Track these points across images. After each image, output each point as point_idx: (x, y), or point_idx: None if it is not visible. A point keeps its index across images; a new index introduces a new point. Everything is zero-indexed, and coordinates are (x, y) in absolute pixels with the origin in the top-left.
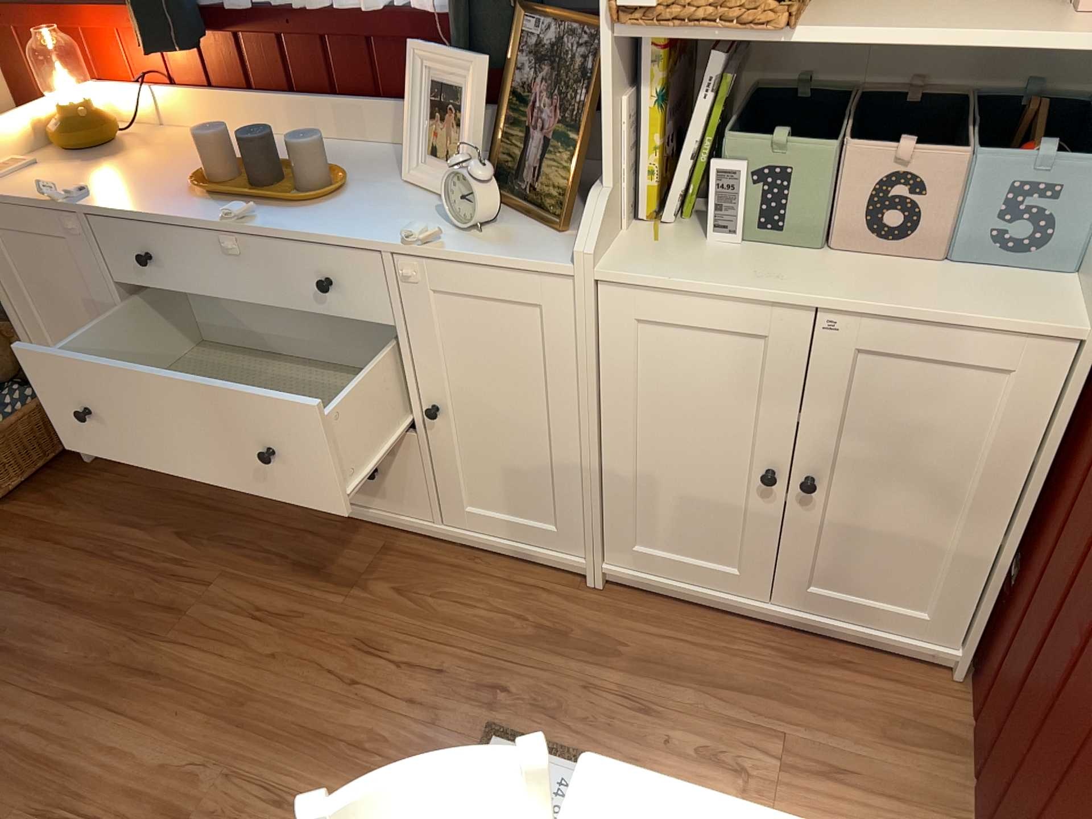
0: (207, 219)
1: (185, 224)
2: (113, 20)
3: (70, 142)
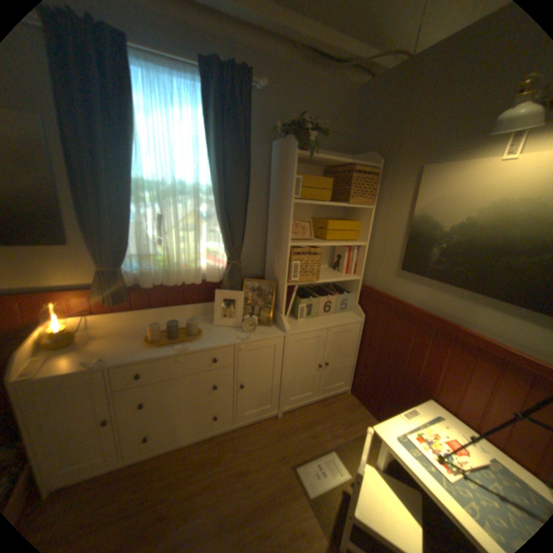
0: (168, 355)
1: (158, 360)
2: (68, 297)
3: (58, 347)
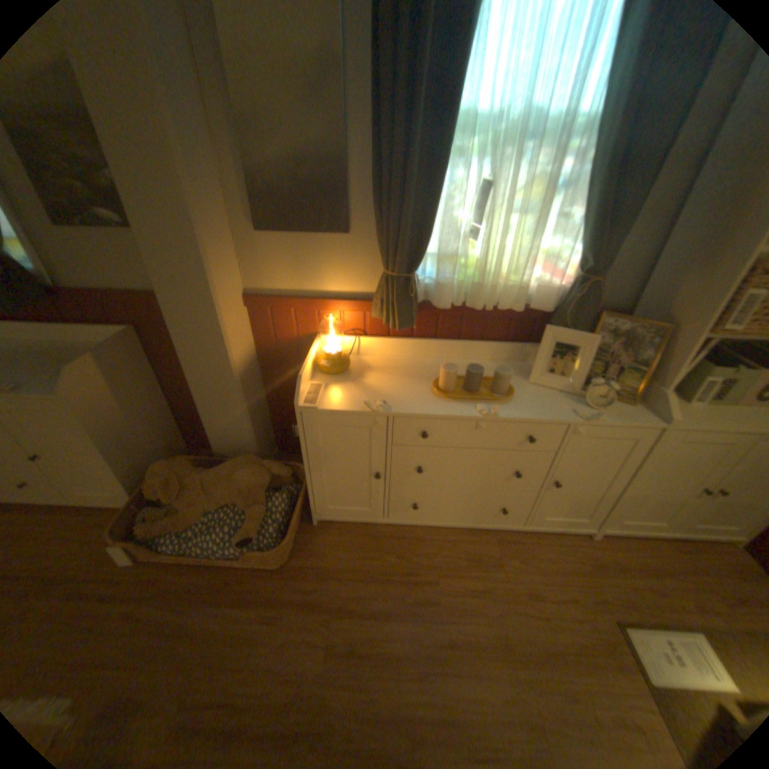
0: (469, 415)
1: (456, 418)
2: (345, 307)
3: (337, 371)
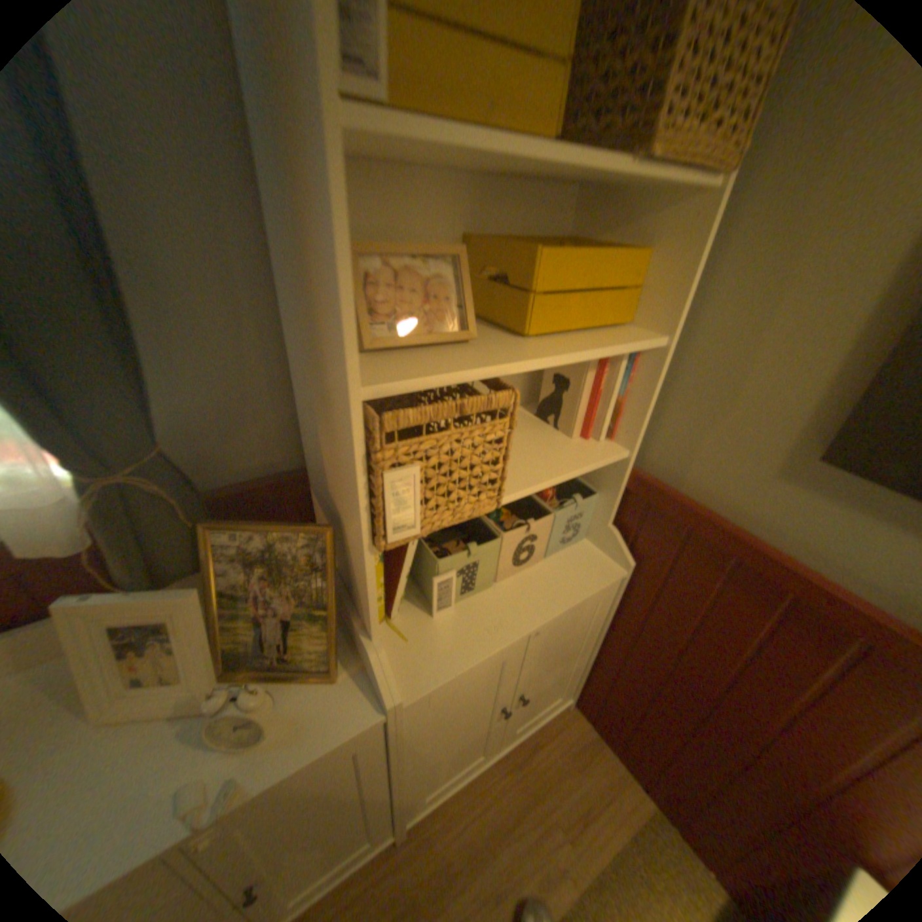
0: None
1: None
2: None
3: None
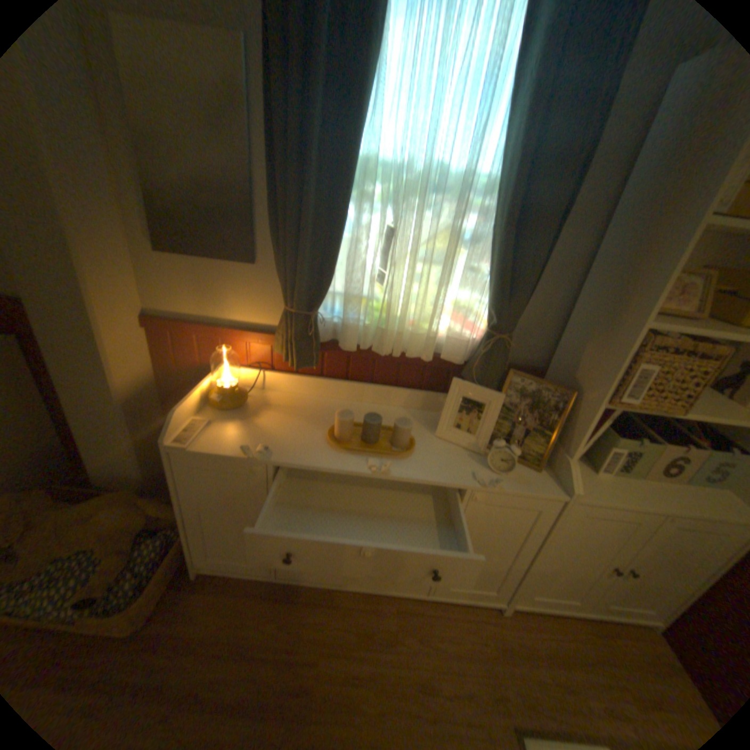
0: (358, 471)
1: (343, 474)
2: (250, 339)
3: (228, 408)
